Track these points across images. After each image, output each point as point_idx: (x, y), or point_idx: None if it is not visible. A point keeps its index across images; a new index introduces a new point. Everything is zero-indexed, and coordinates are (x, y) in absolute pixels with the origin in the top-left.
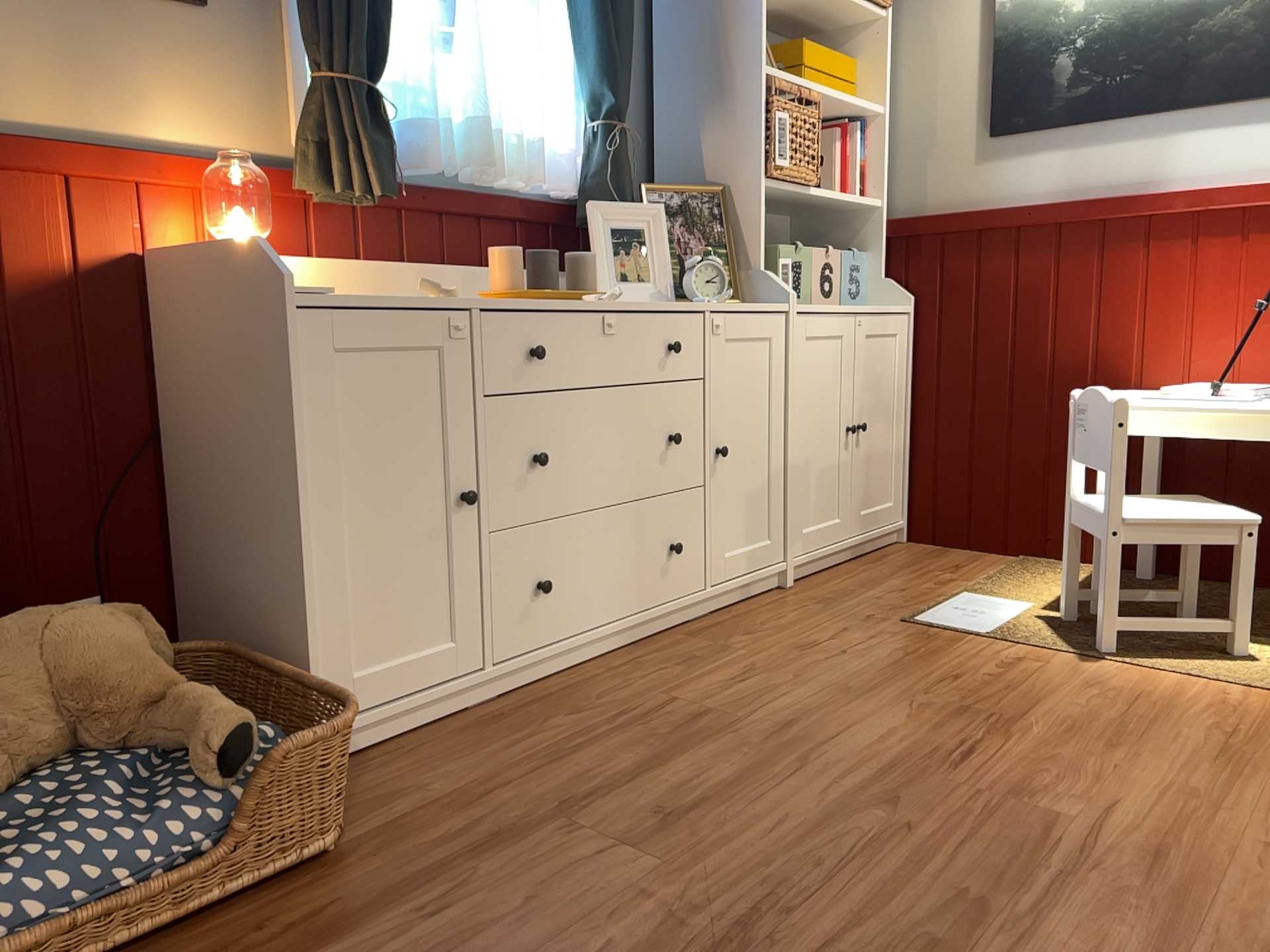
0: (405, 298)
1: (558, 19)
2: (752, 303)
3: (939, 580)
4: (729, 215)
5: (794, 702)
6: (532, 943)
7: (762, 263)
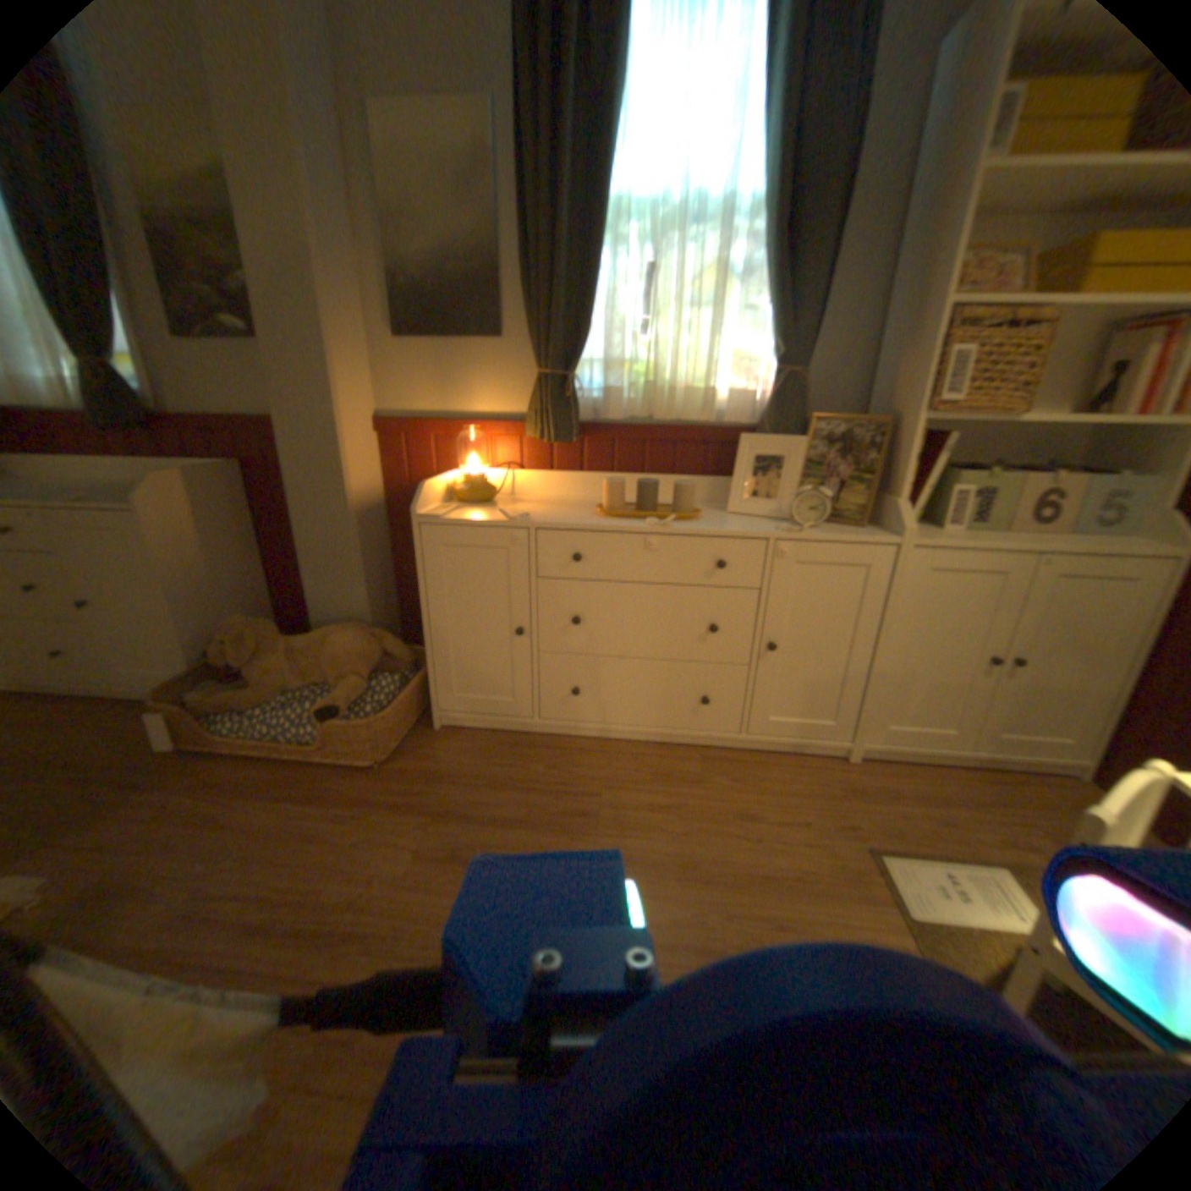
0: (504, 517)
1: (760, 282)
2: (886, 528)
3: (1018, 843)
4: (897, 443)
5: (645, 849)
6: (322, 863)
7: (913, 492)
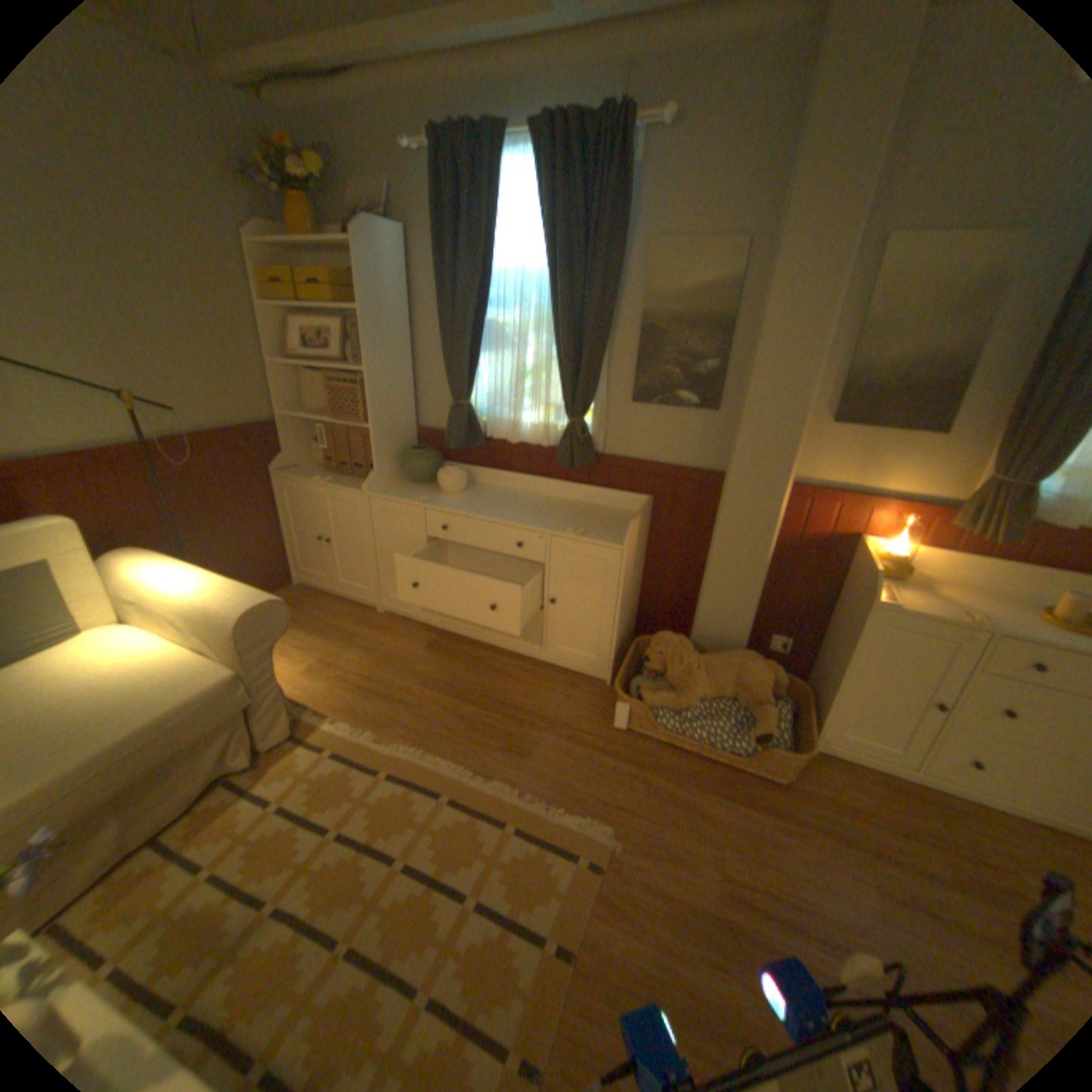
0: (955, 614)
1: None
2: None
3: None
4: None
5: None
6: (801, 876)
7: None
